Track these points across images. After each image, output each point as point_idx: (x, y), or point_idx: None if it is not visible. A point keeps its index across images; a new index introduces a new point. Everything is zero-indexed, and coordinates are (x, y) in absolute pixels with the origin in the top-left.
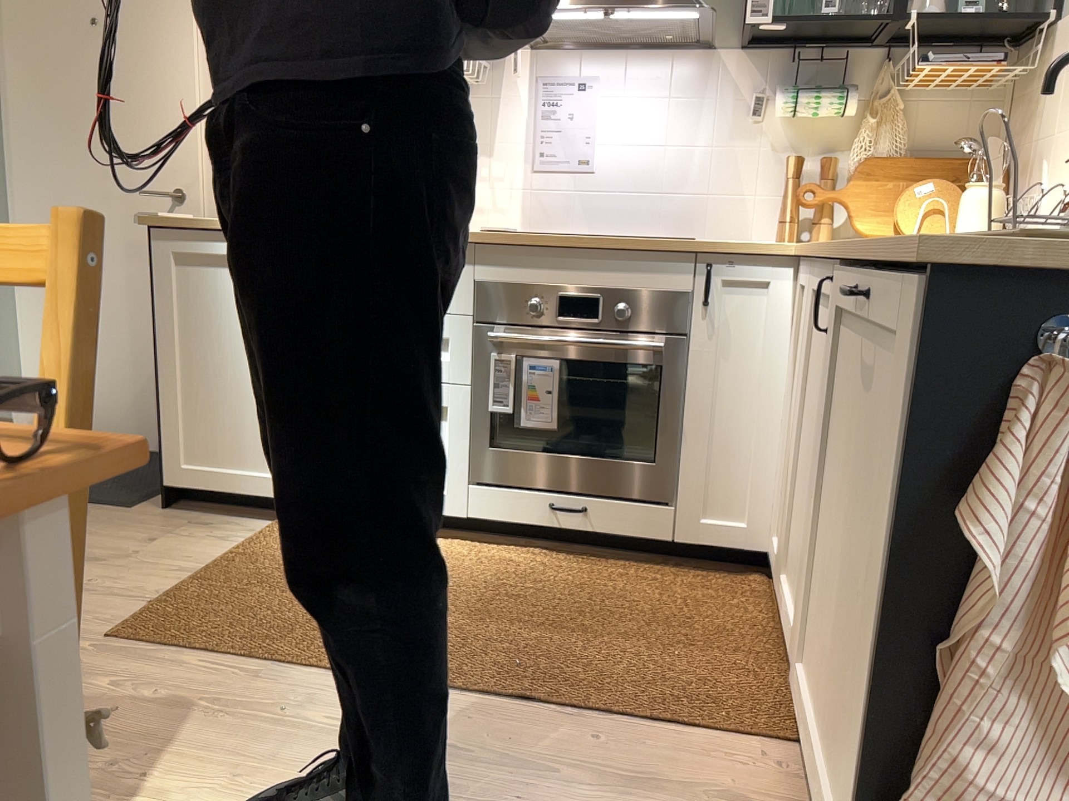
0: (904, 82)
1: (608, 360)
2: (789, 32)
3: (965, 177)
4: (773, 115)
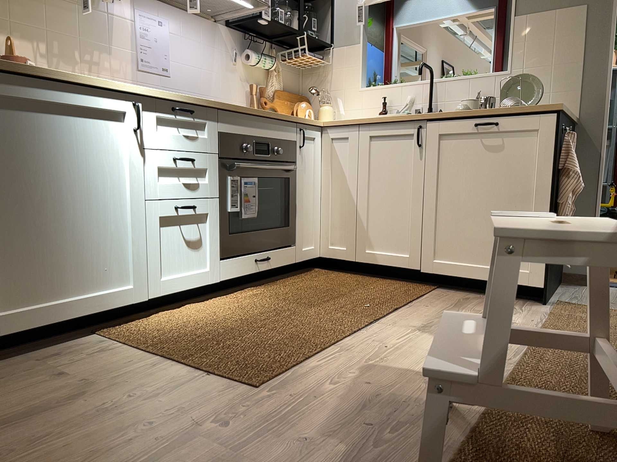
0: (288, 59)
1: (270, 176)
2: (252, 26)
3: (306, 101)
4: (249, 63)
